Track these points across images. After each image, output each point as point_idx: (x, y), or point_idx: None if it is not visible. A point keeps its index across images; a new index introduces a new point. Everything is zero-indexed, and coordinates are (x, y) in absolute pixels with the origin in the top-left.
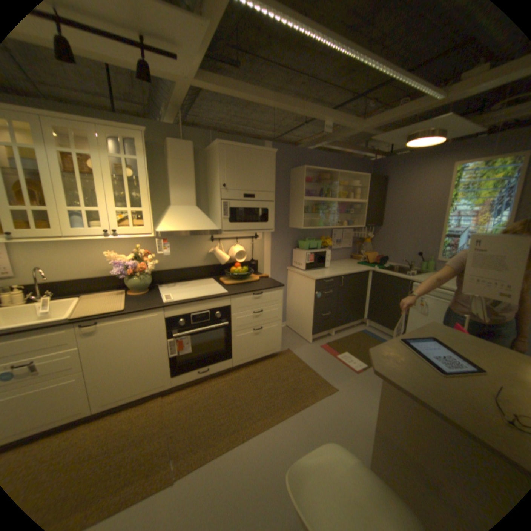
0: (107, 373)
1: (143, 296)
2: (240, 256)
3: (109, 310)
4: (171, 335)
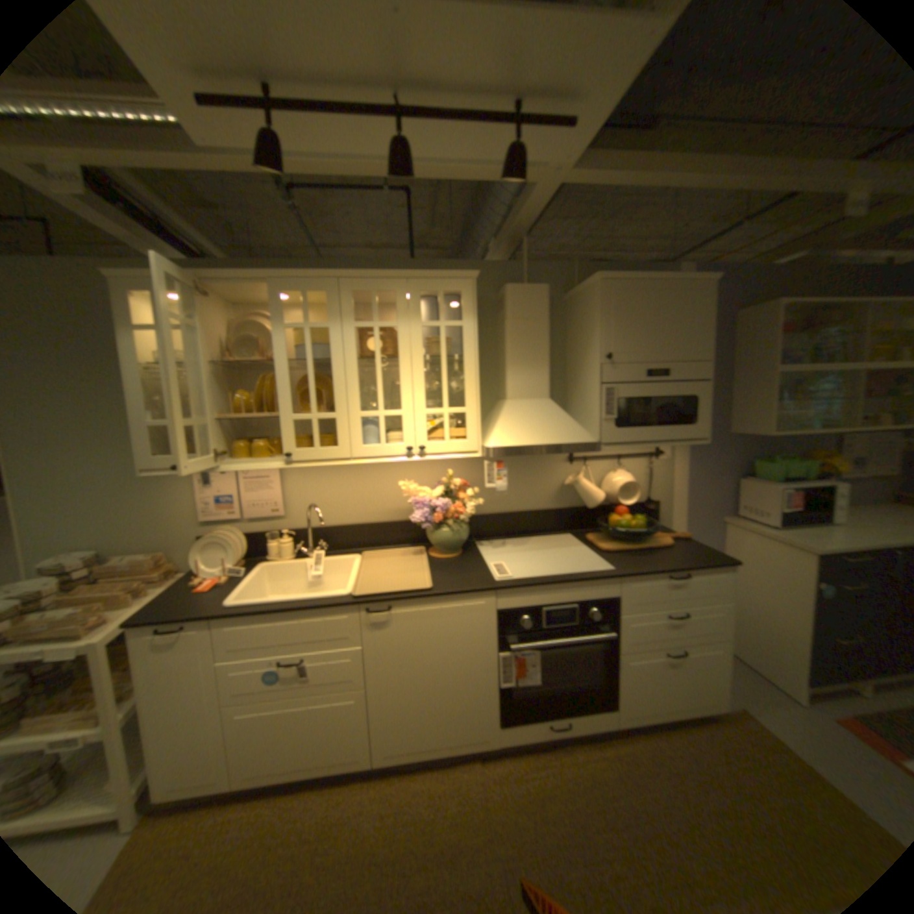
0: (400, 700)
1: (456, 562)
2: (628, 492)
3: (409, 587)
4: (506, 645)
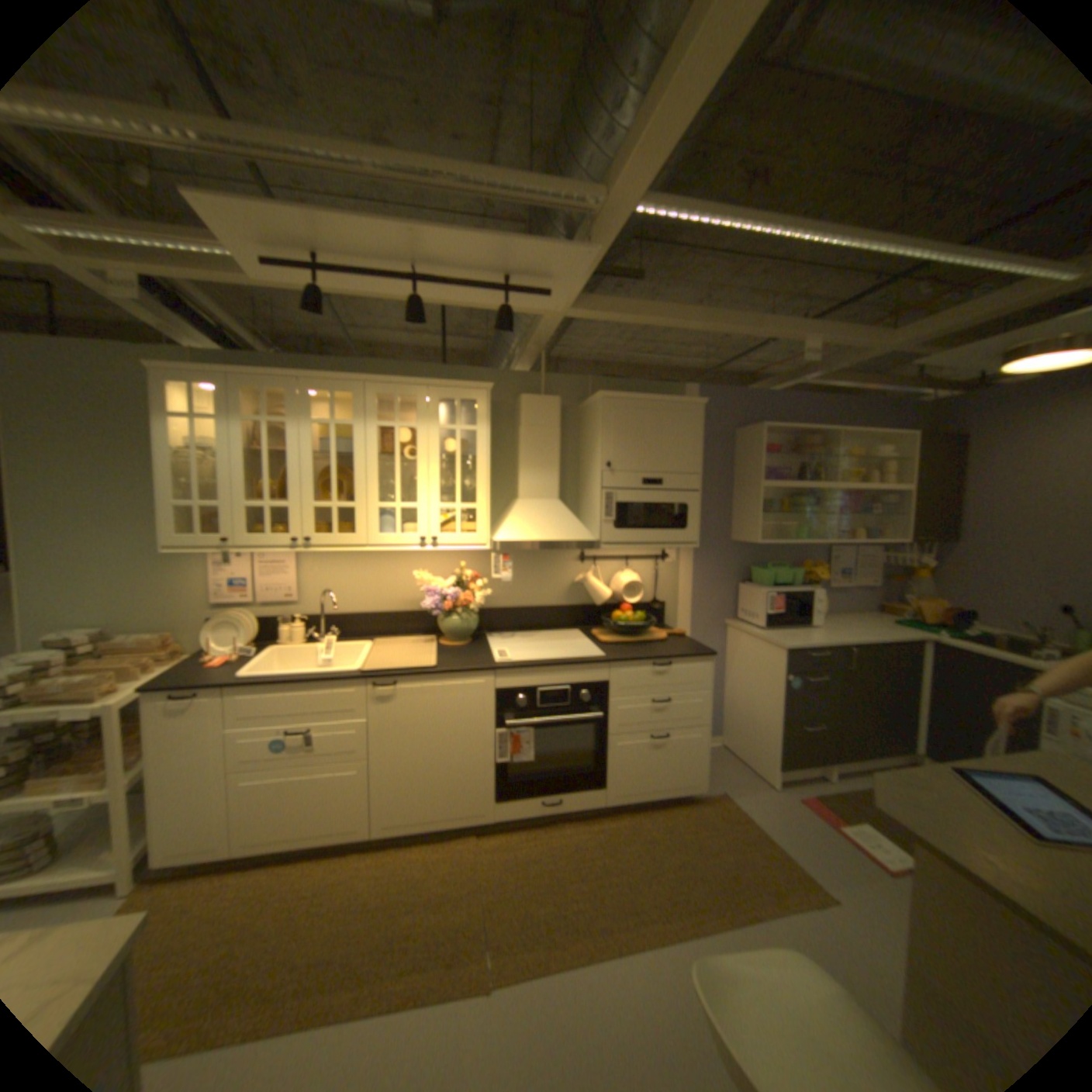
0: (398, 772)
1: (462, 649)
2: (631, 591)
3: (413, 665)
4: (501, 722)
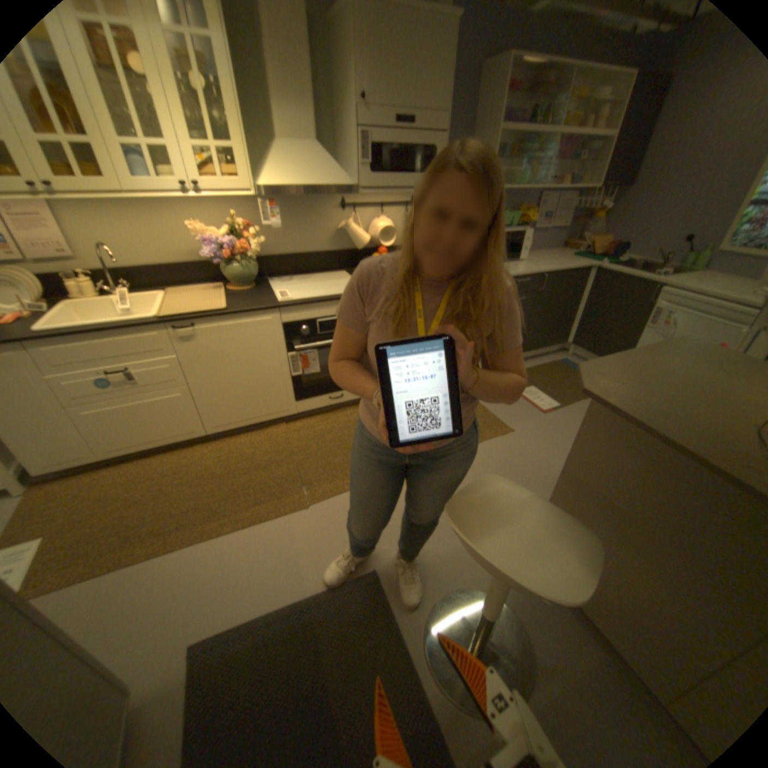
0: (217, 391)
1: (250, 293)
2: (387, 236)
3: (207, 310)
4: (292, 348)
